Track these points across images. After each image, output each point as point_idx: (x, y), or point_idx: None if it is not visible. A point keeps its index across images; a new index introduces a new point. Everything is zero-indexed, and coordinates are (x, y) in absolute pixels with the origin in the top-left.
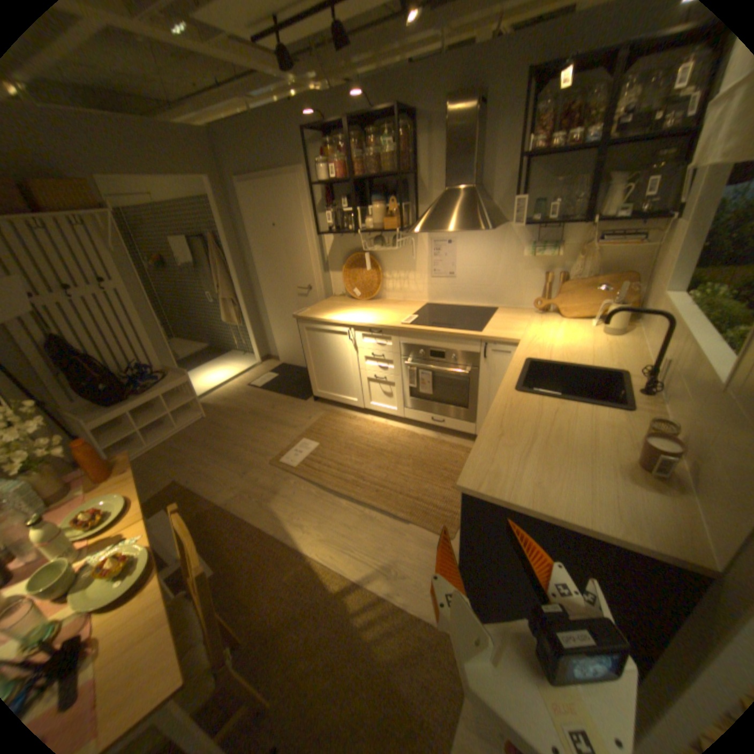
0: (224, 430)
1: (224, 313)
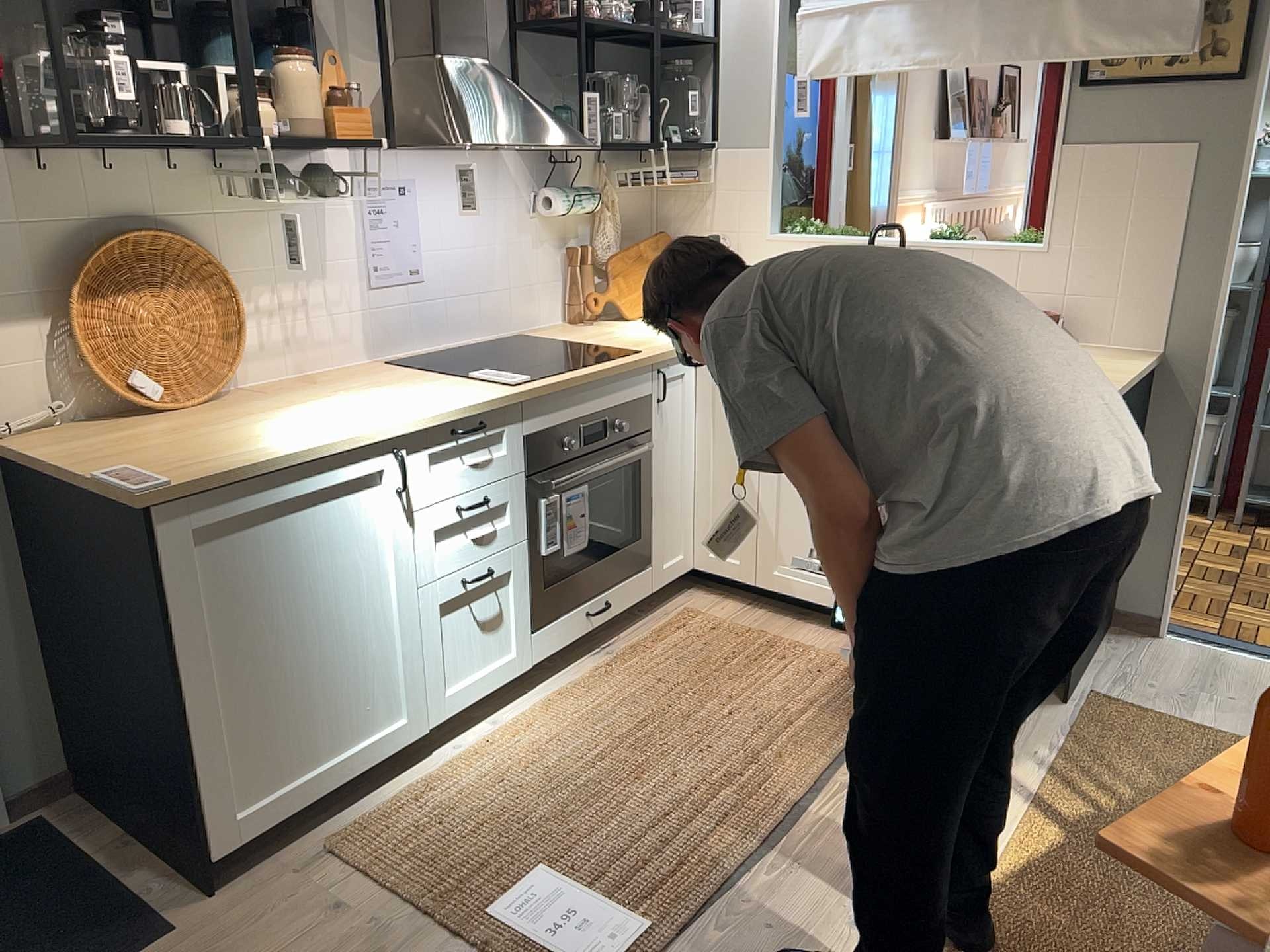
0: None
1: None
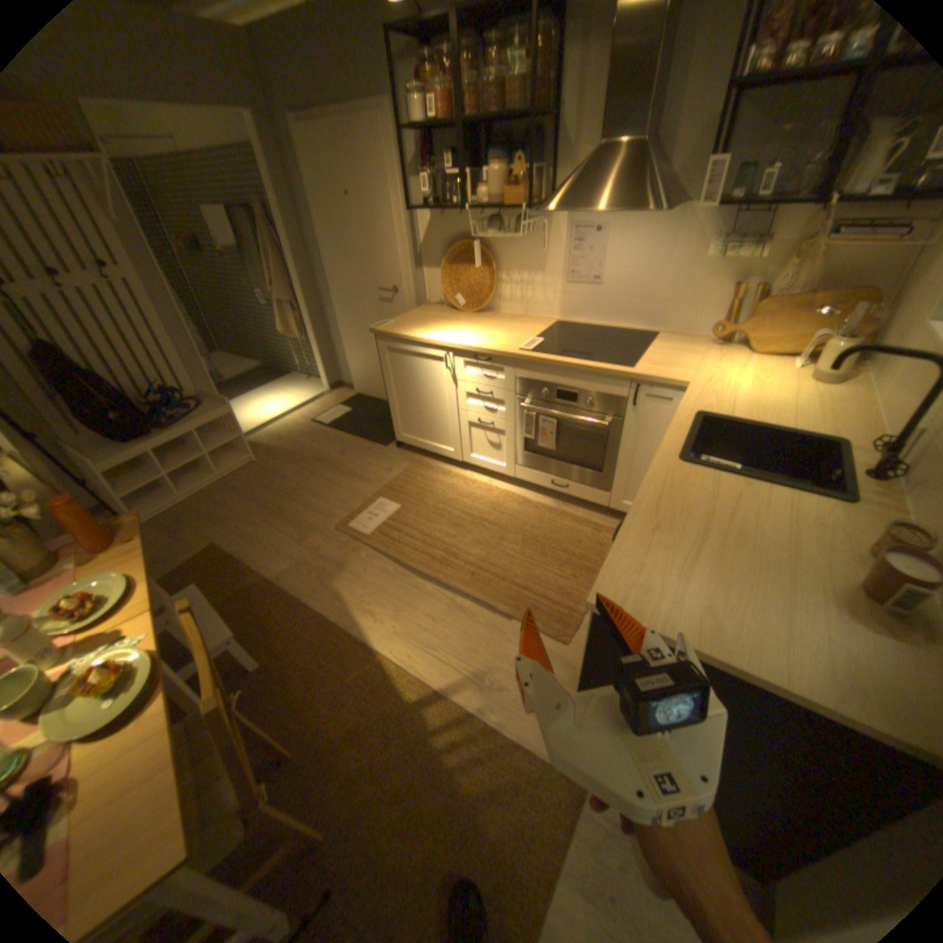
0: (279, 481)
1: (281, 321)
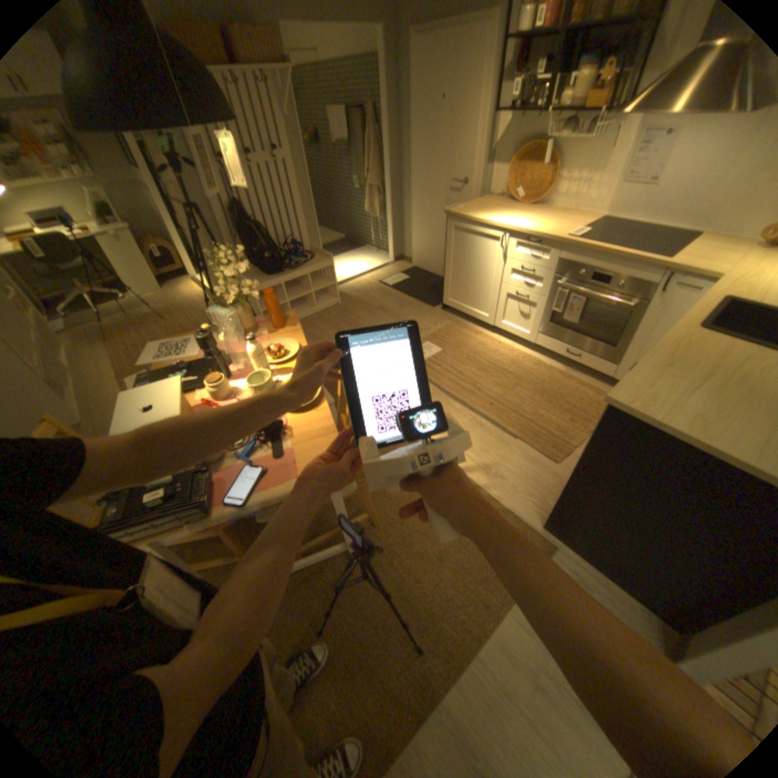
0: (355, 319)
1: (366, 203)
